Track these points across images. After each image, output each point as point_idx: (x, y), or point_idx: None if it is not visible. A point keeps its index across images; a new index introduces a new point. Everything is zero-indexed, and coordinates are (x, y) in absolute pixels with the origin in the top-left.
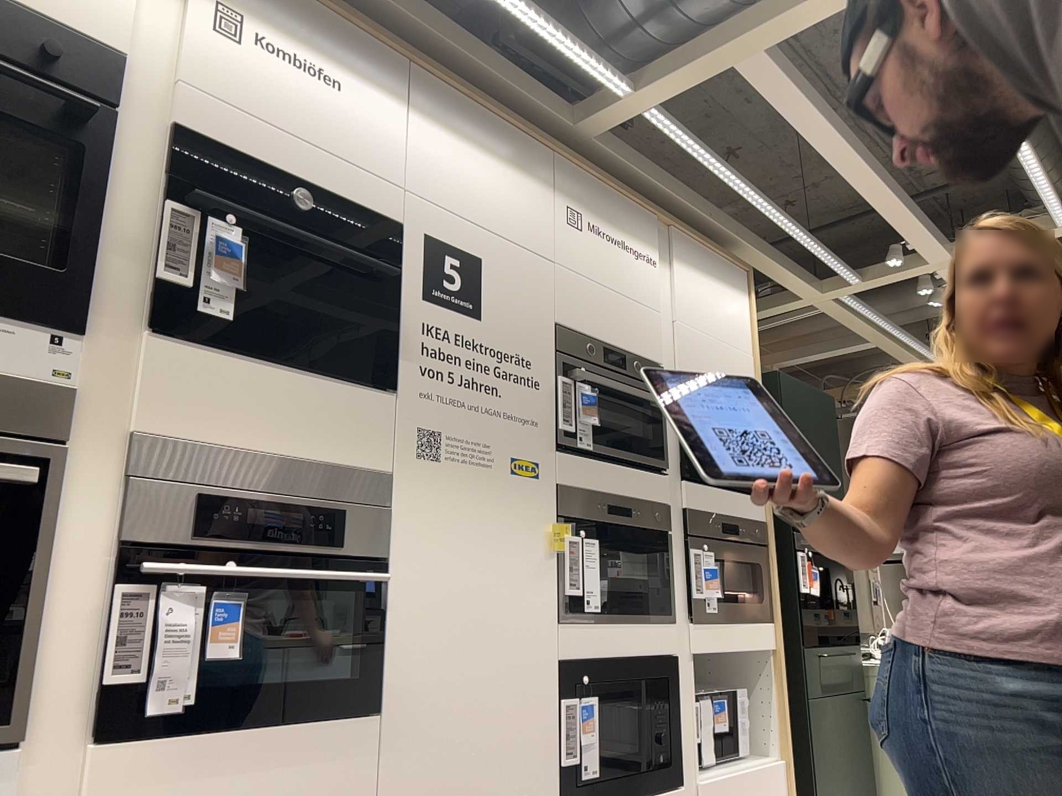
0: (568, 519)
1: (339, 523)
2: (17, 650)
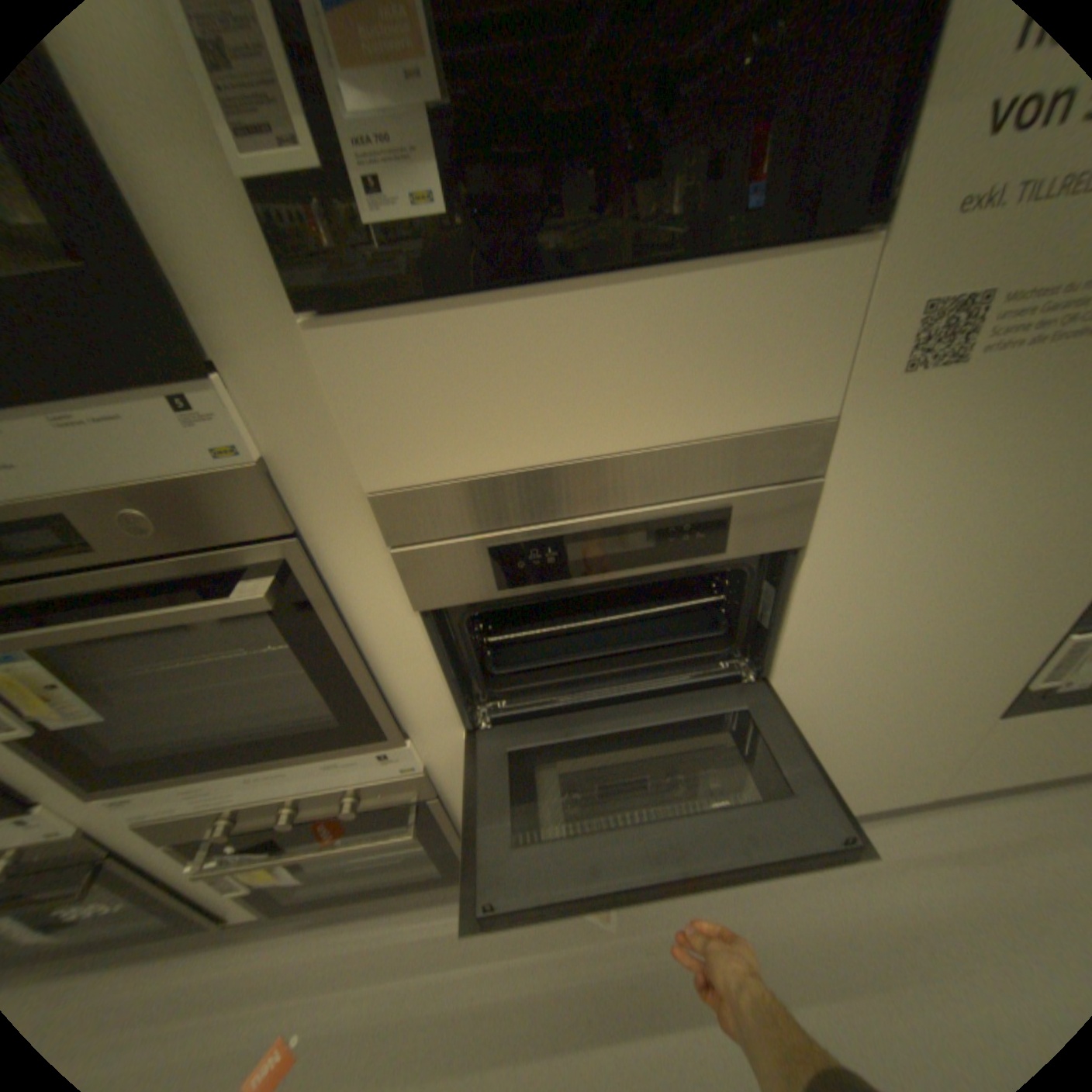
0: None
1: (722, 523)
2: (367, 701)
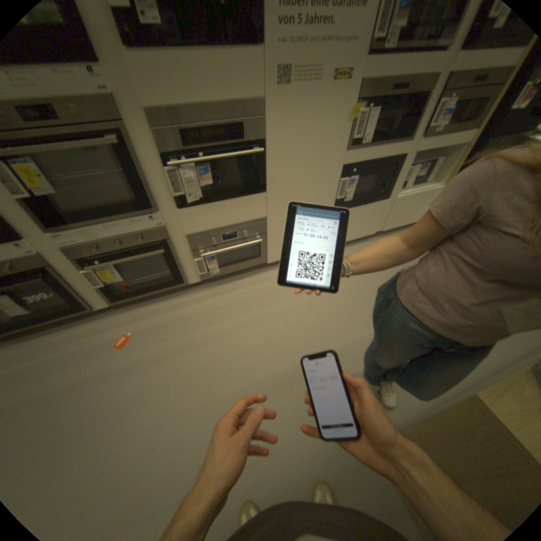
0: (365, 97)
1: (241, 128)
2: (145, 189)
